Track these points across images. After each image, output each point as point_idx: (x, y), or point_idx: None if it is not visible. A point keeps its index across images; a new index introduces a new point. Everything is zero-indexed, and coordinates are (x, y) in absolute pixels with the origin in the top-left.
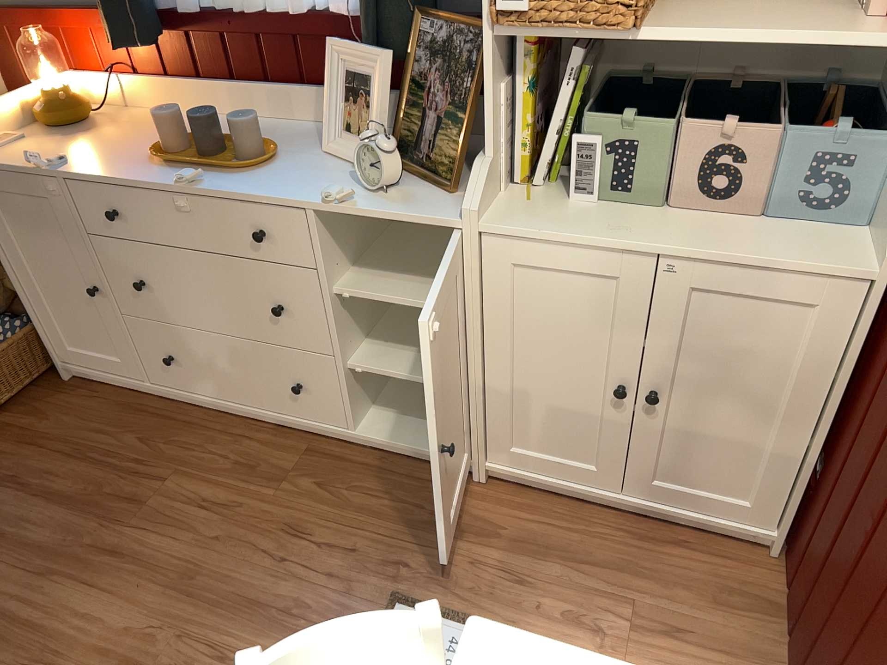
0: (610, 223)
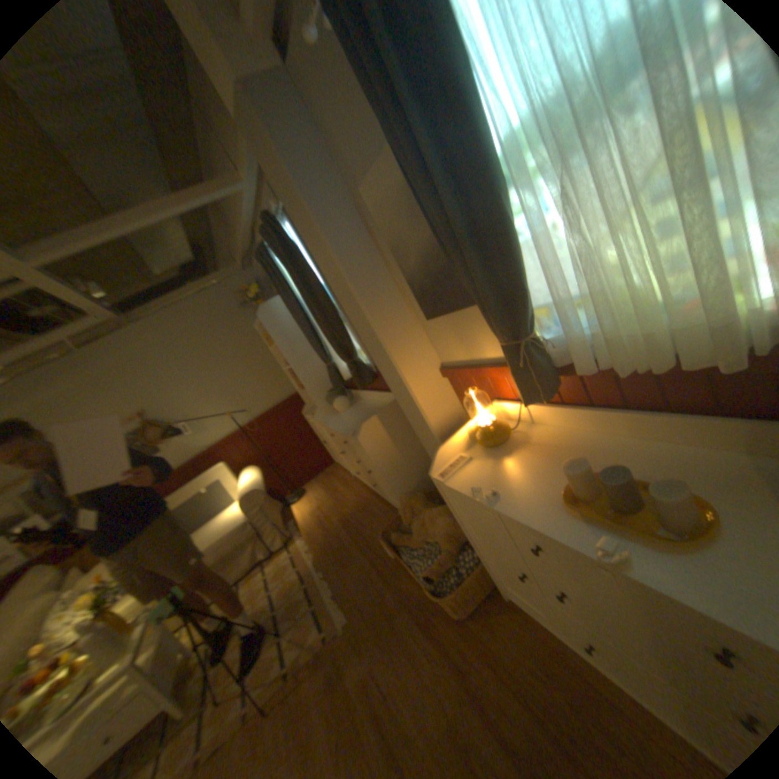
0: None
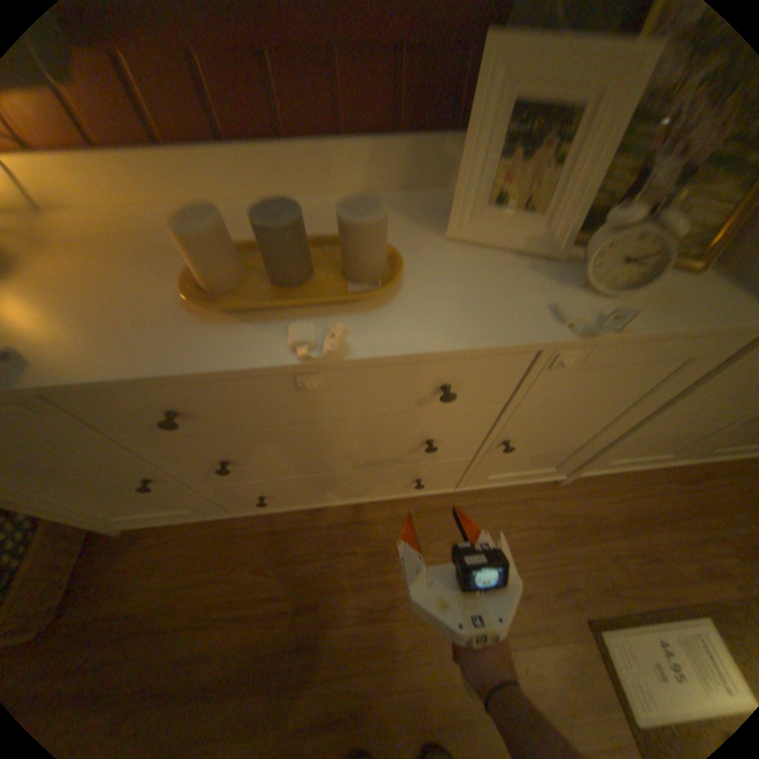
0: None
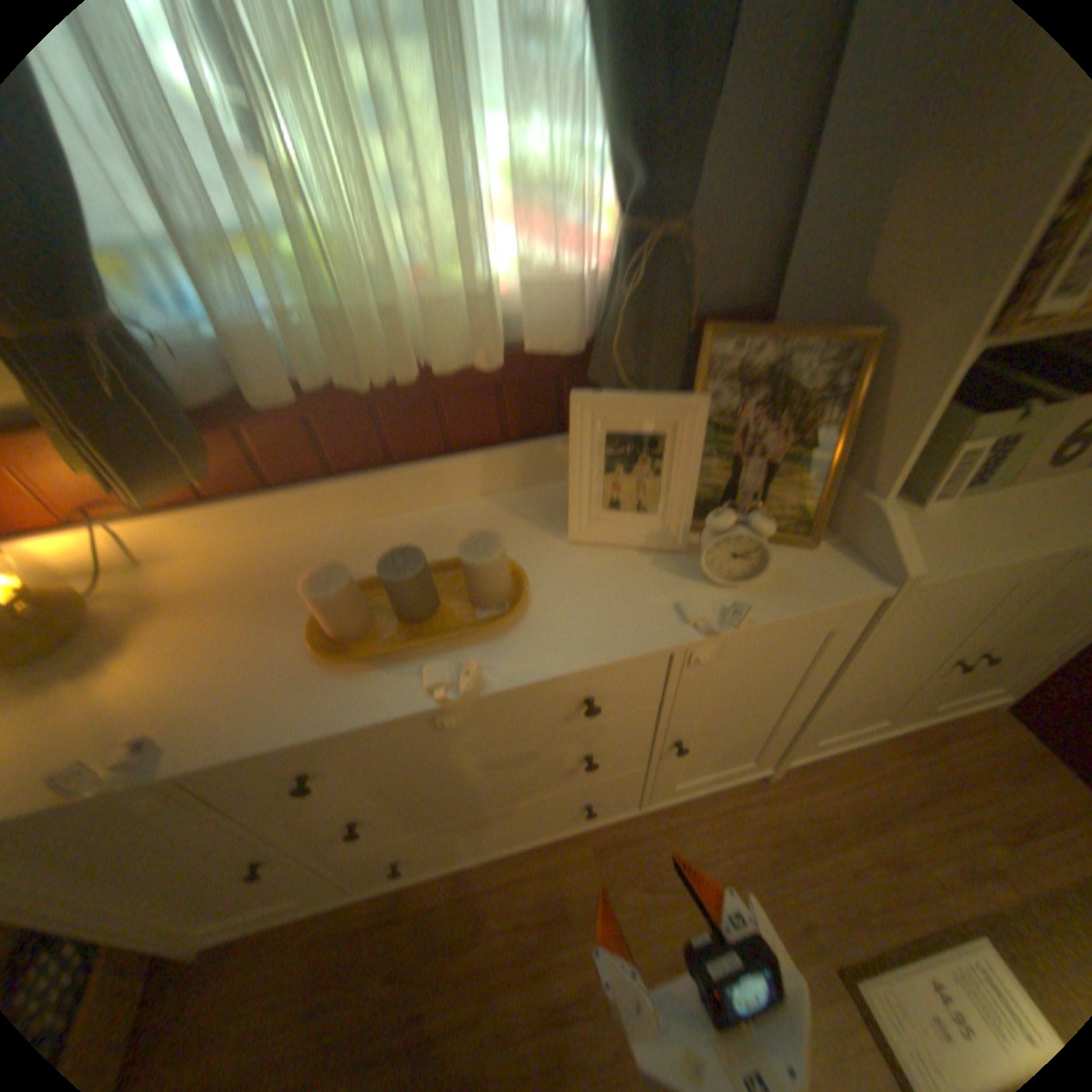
0: (1007, 523)
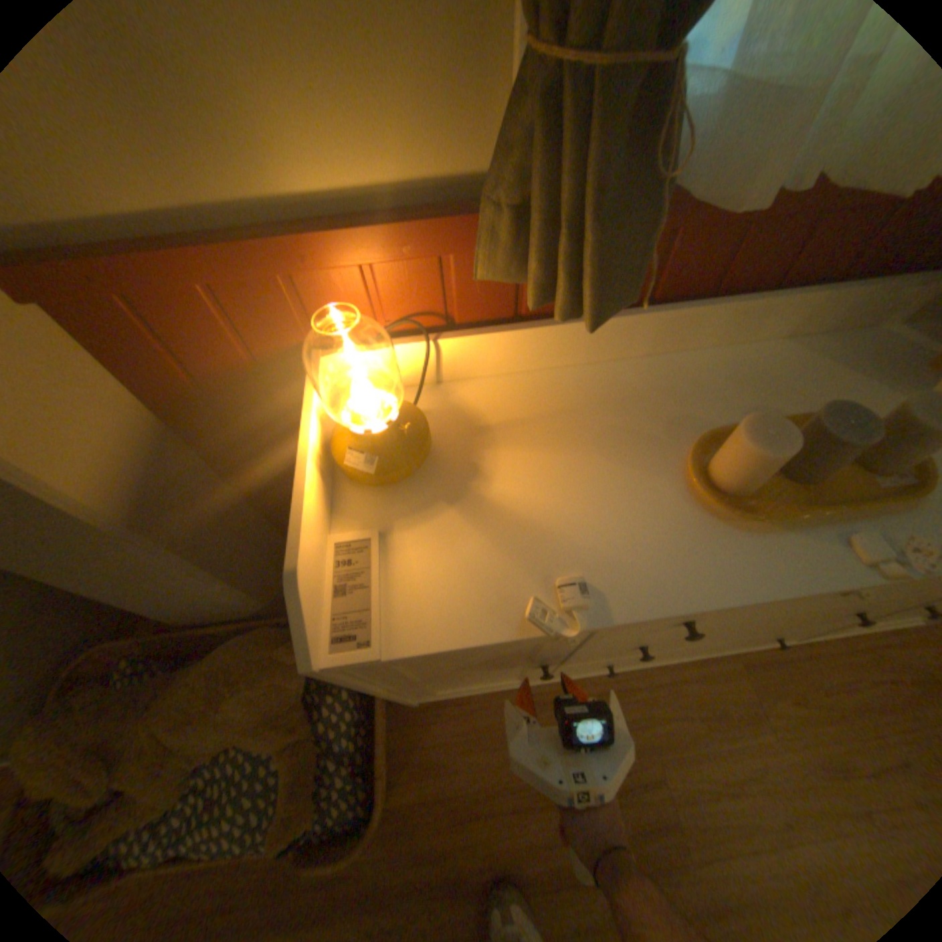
0: None
